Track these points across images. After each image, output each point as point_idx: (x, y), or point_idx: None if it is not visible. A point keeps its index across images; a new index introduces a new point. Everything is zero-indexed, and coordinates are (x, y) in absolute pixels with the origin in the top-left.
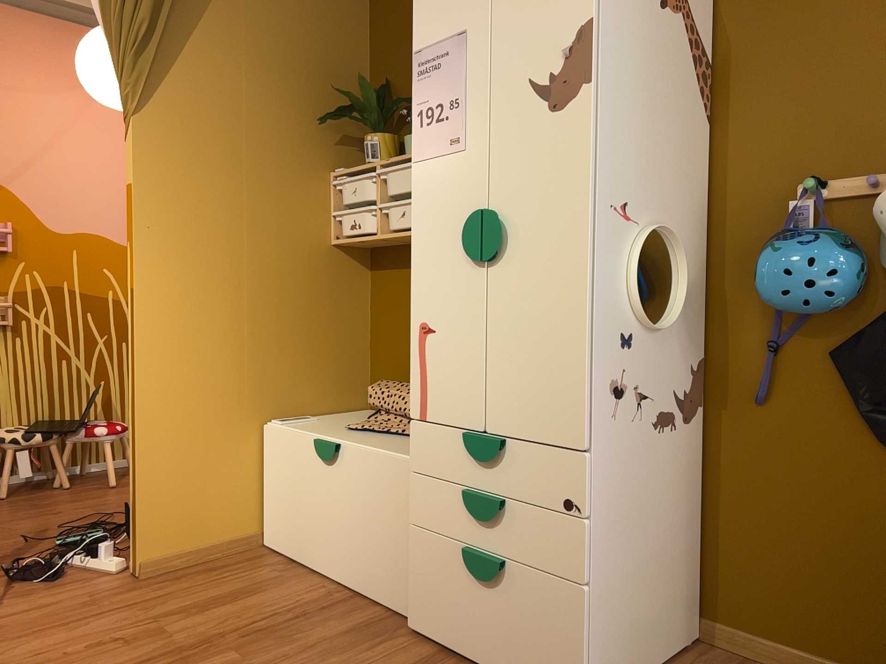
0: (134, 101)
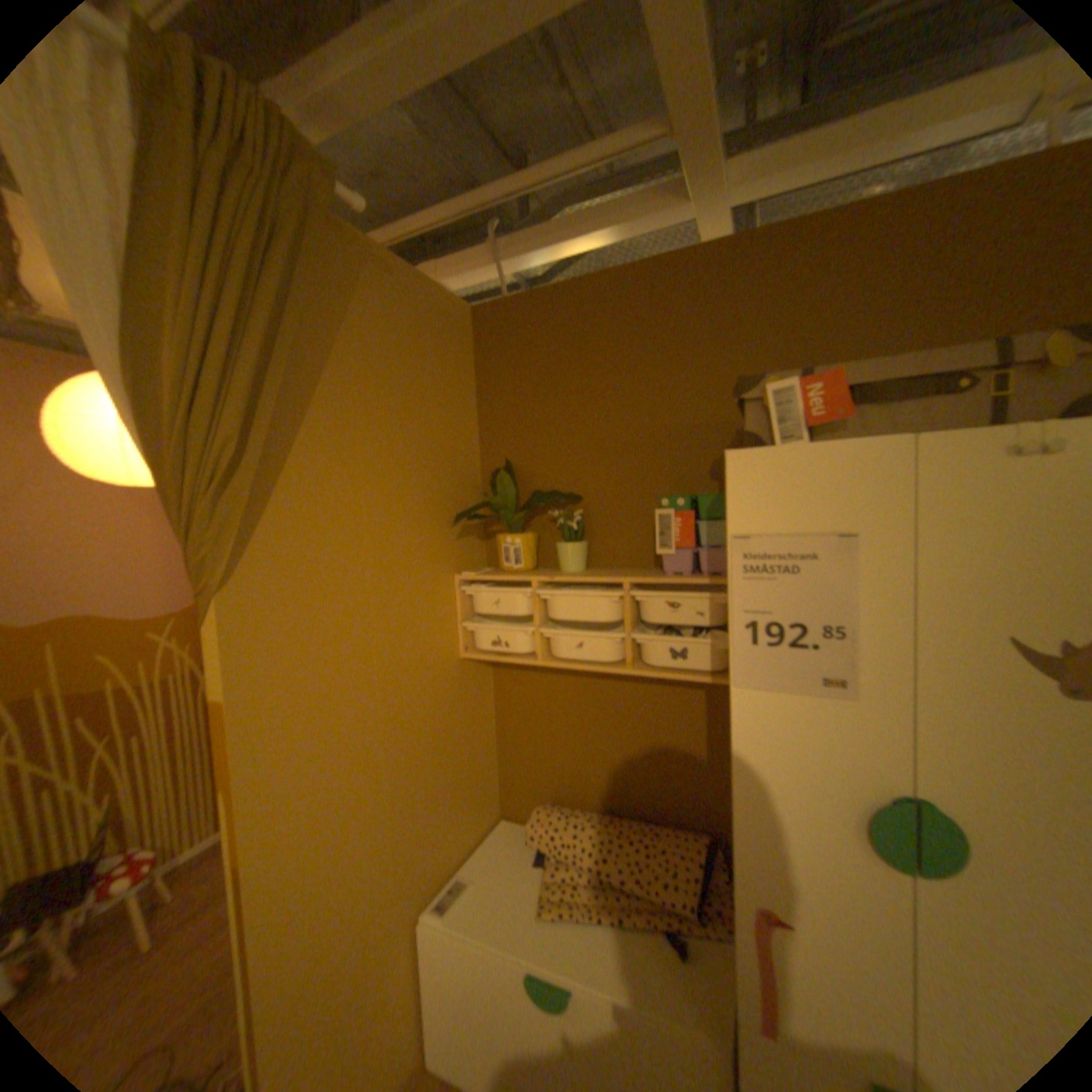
0: (211, 569)
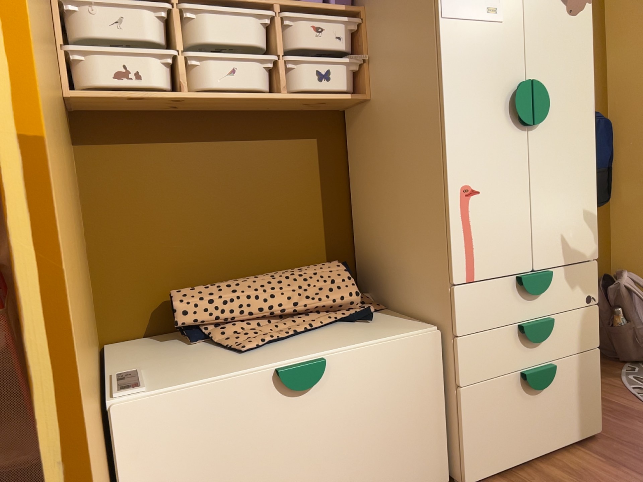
0: None
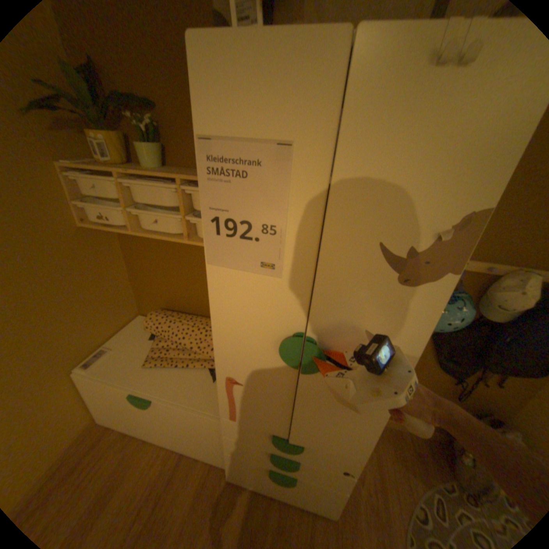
0: None
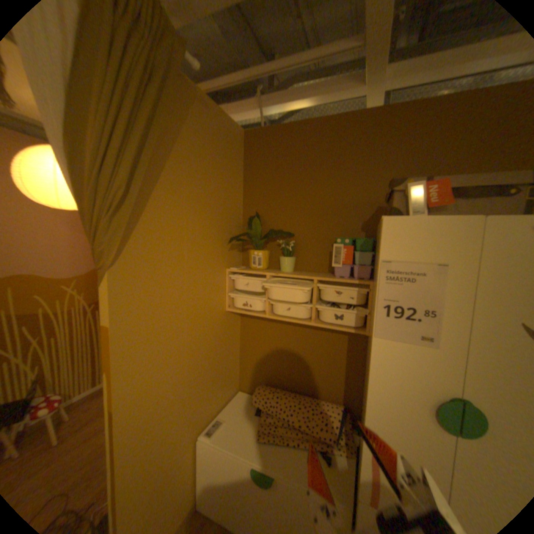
0: (107, 255)
